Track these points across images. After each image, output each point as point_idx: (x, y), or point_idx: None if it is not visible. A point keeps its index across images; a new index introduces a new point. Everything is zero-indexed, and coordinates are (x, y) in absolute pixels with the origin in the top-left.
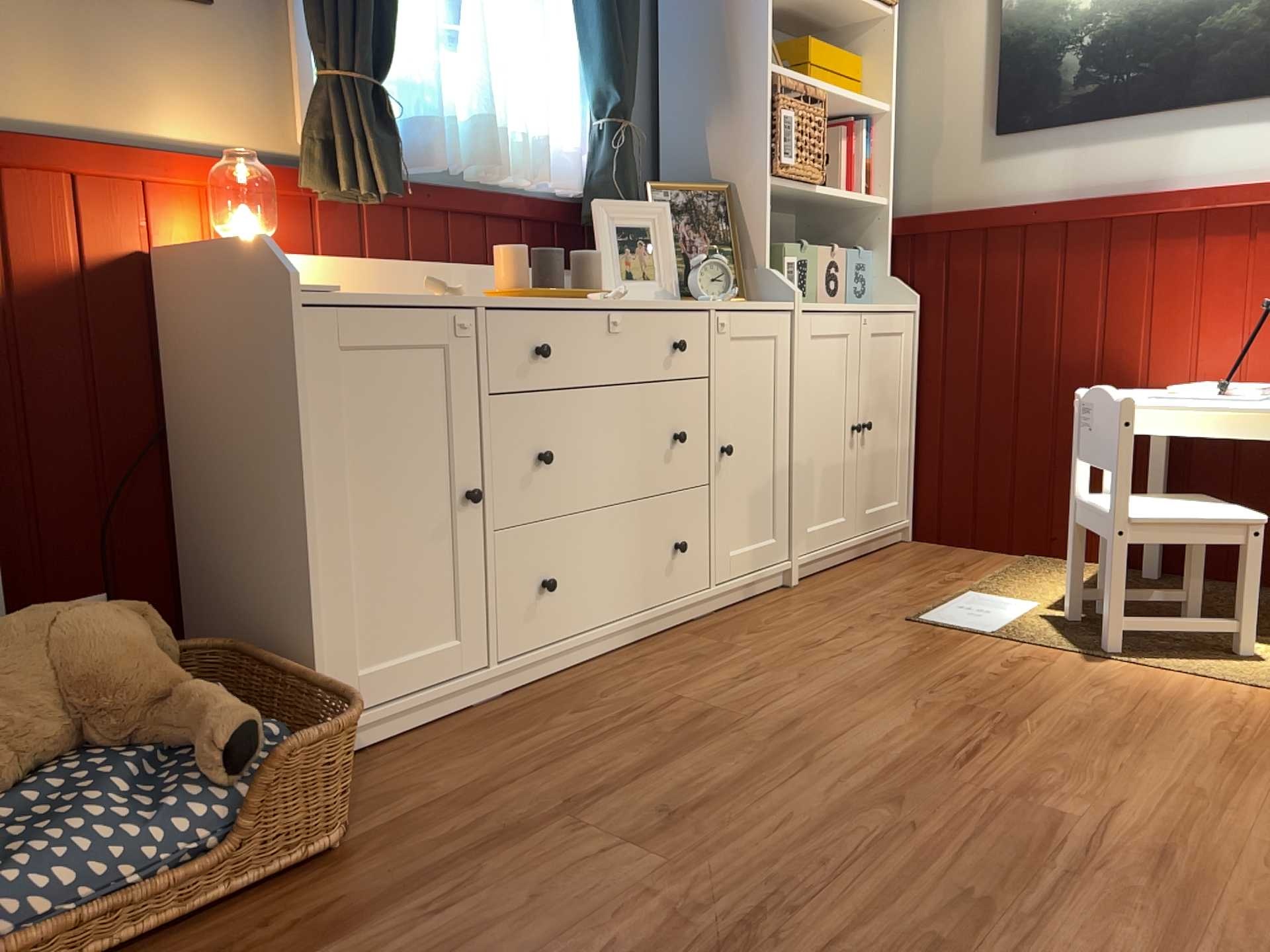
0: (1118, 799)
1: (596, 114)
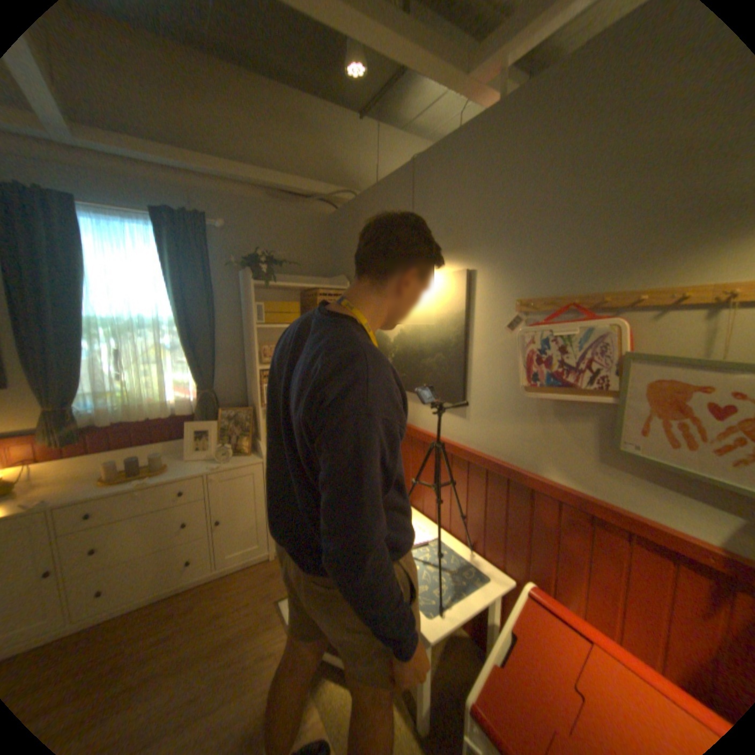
0: None
1: (196, 388)
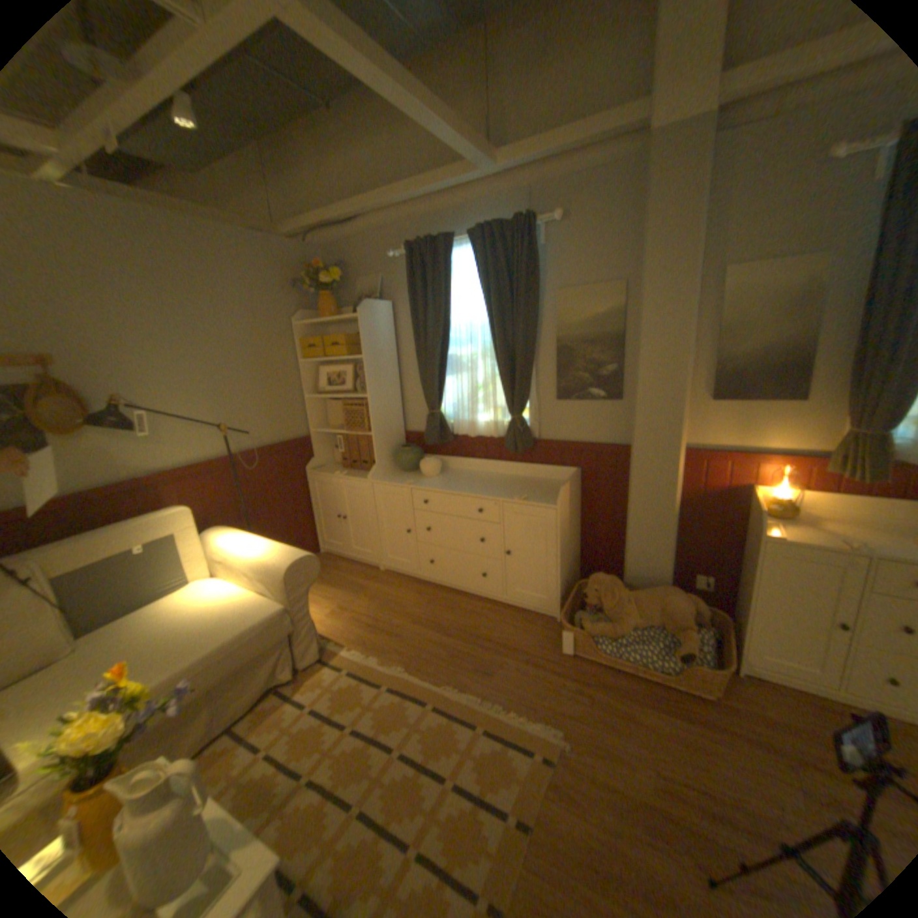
0: None
1: None
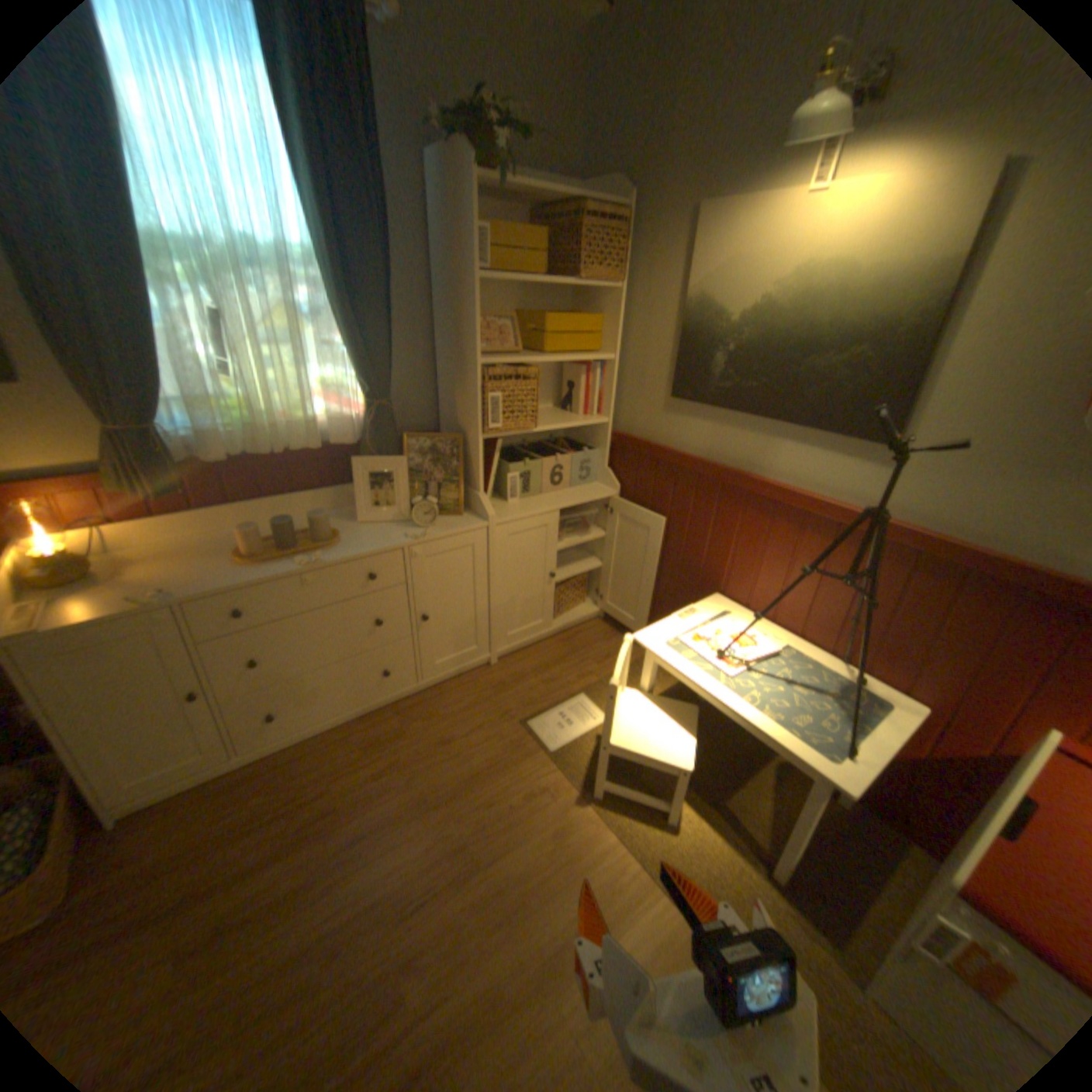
0: (449, 992)
1: (363, 393)
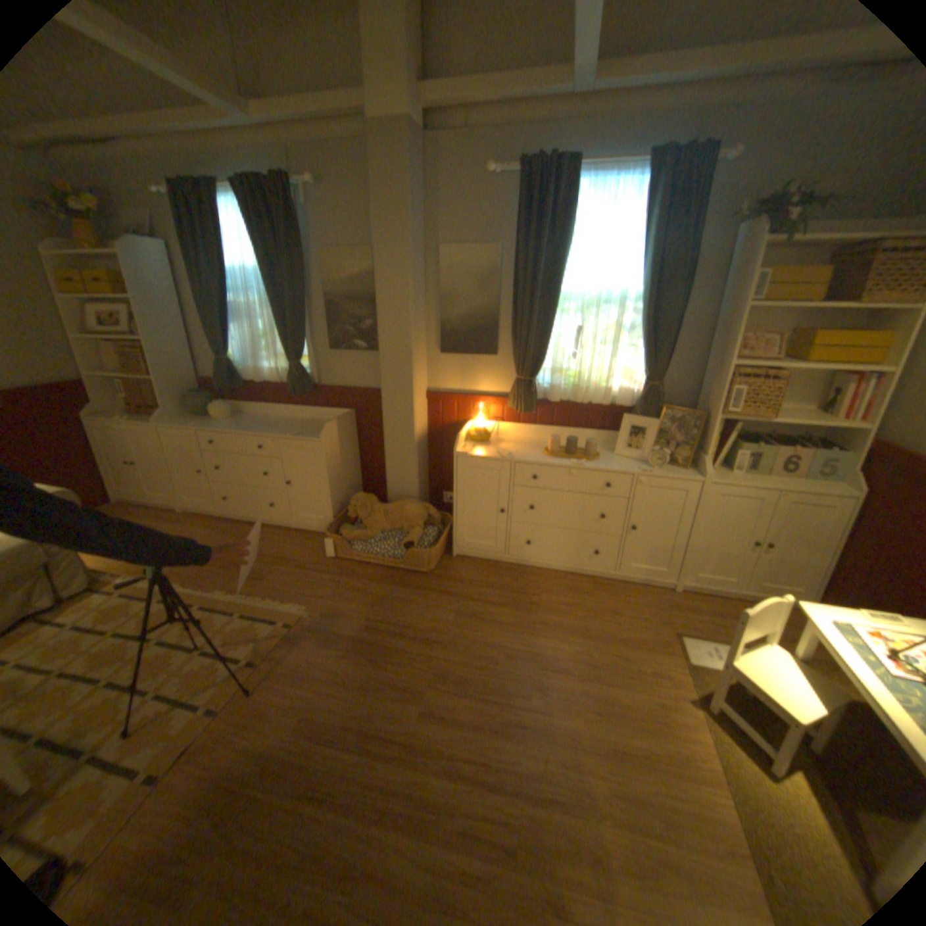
0: (554, 716)
1: (644, 377)
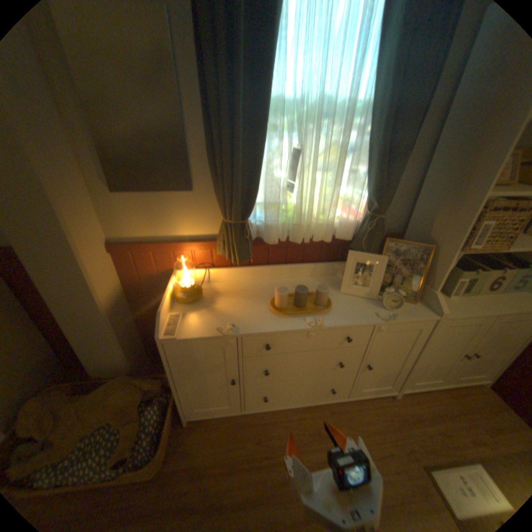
0: None
1: (368, 207)
